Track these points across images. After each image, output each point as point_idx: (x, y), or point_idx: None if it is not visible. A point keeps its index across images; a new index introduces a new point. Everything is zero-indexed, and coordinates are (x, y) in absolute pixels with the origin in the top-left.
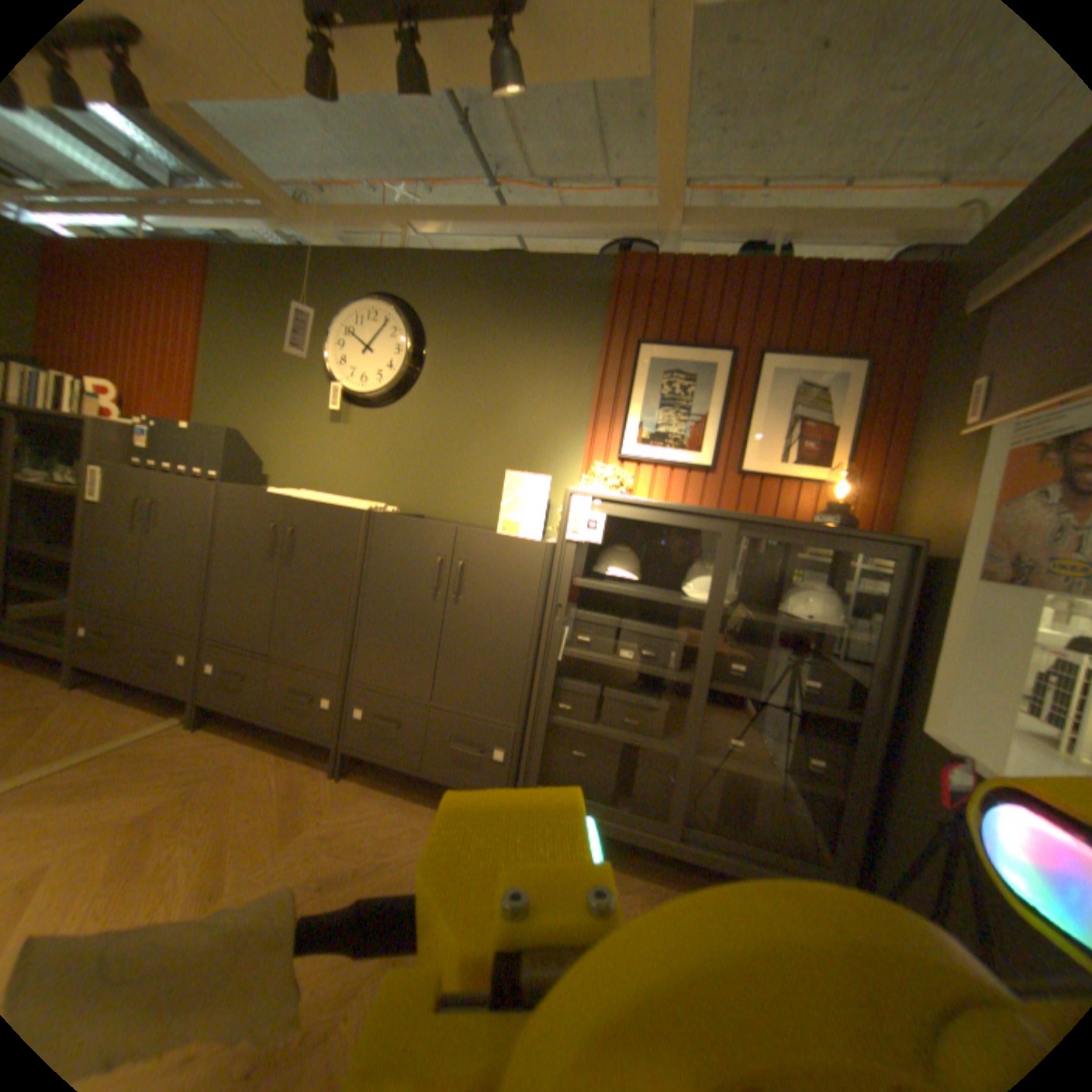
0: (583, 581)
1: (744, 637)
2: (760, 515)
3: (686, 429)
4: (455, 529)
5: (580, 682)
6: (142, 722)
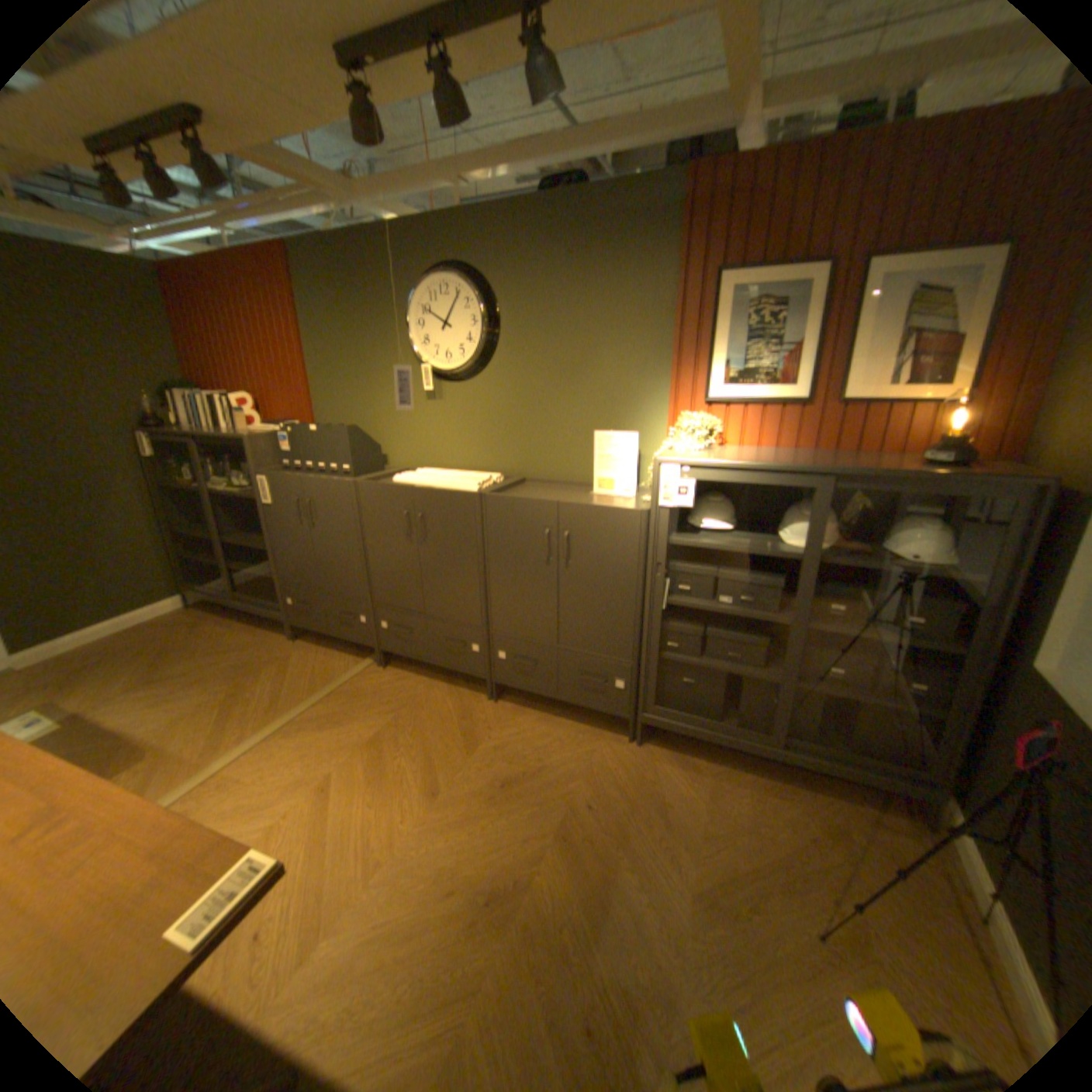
0: (679, 542)
1: (844, 577)
2: (858, 466)
3: (778, 364)
4: (556, 506)
5: (683, 626)
6: (347, 665)
